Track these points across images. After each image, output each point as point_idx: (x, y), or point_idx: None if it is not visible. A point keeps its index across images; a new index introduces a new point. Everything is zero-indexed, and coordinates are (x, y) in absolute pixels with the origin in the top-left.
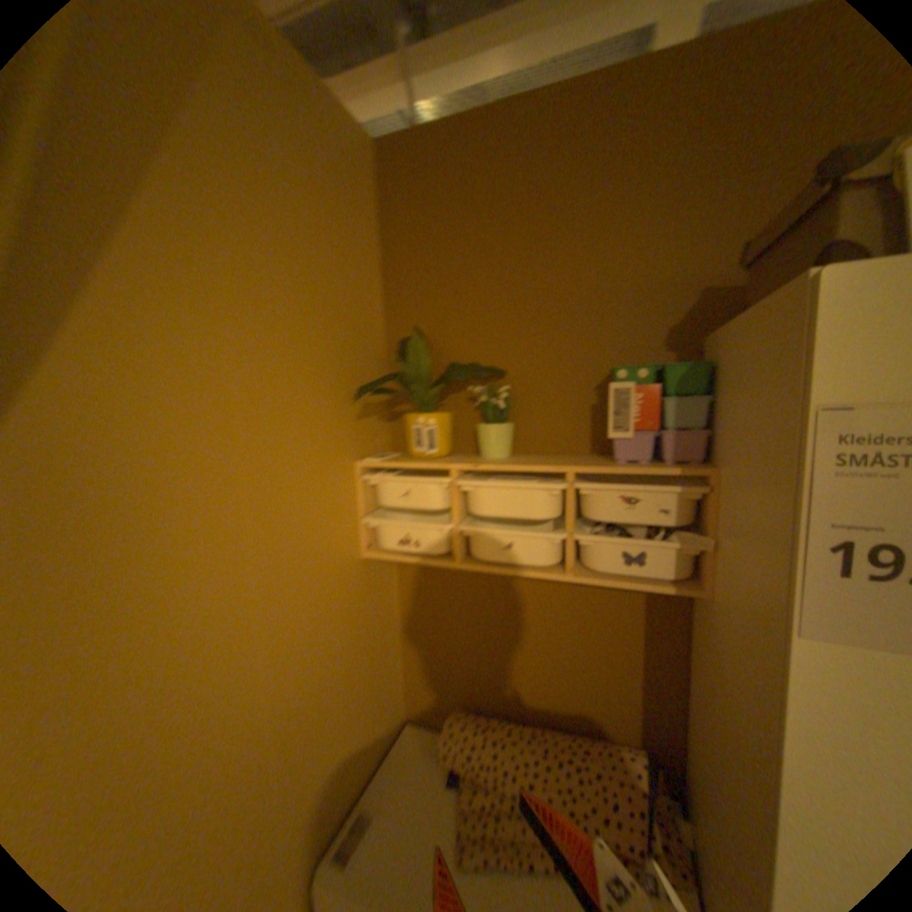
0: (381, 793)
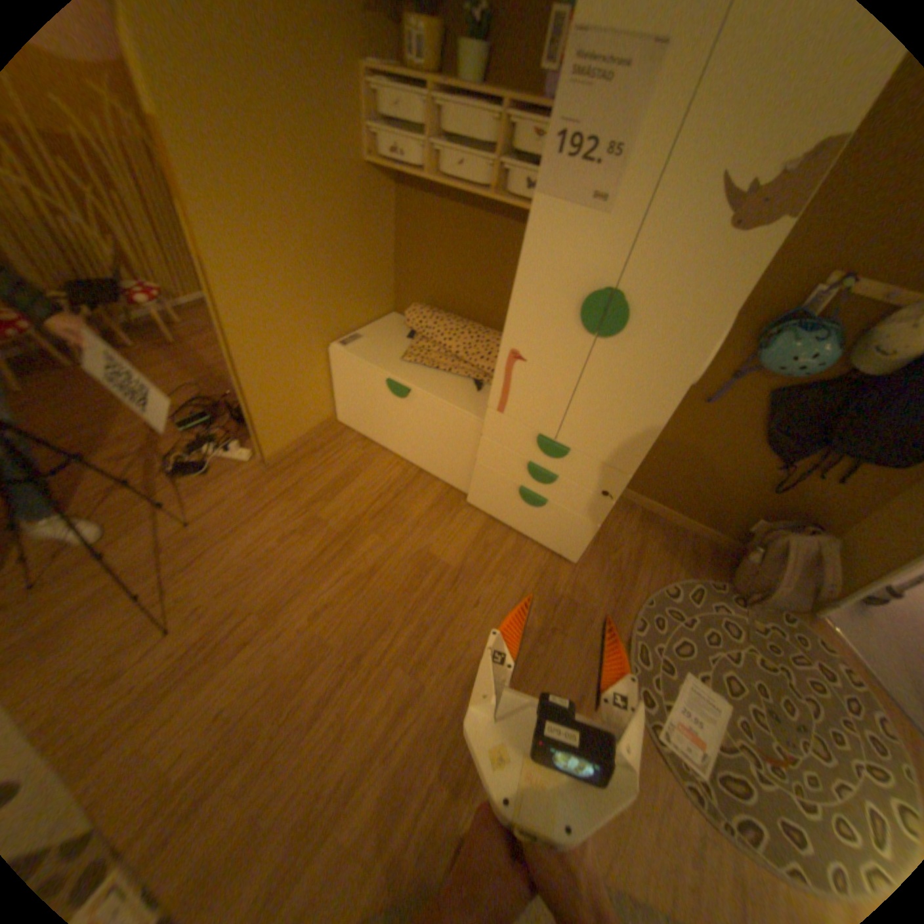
0: (369, 332)
